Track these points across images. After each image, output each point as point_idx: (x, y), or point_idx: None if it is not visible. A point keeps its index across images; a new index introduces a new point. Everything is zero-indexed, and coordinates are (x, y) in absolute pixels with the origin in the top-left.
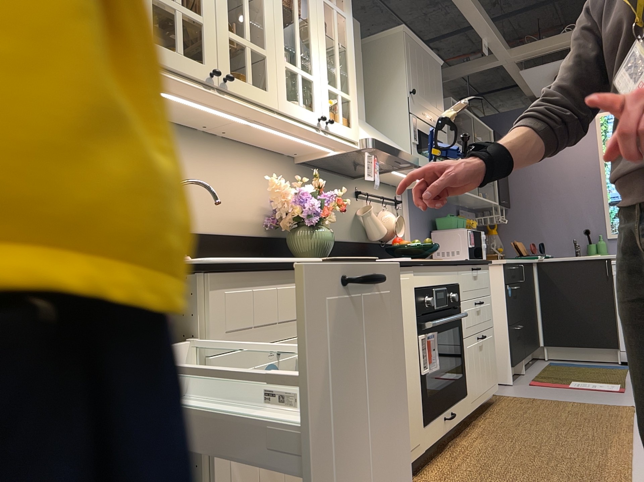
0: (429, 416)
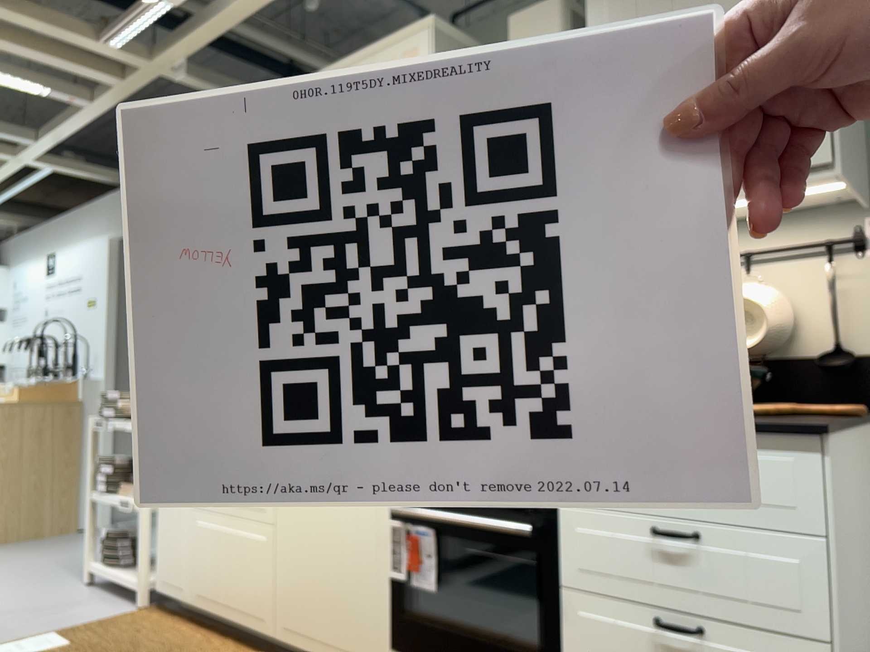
0: (407, 648)
